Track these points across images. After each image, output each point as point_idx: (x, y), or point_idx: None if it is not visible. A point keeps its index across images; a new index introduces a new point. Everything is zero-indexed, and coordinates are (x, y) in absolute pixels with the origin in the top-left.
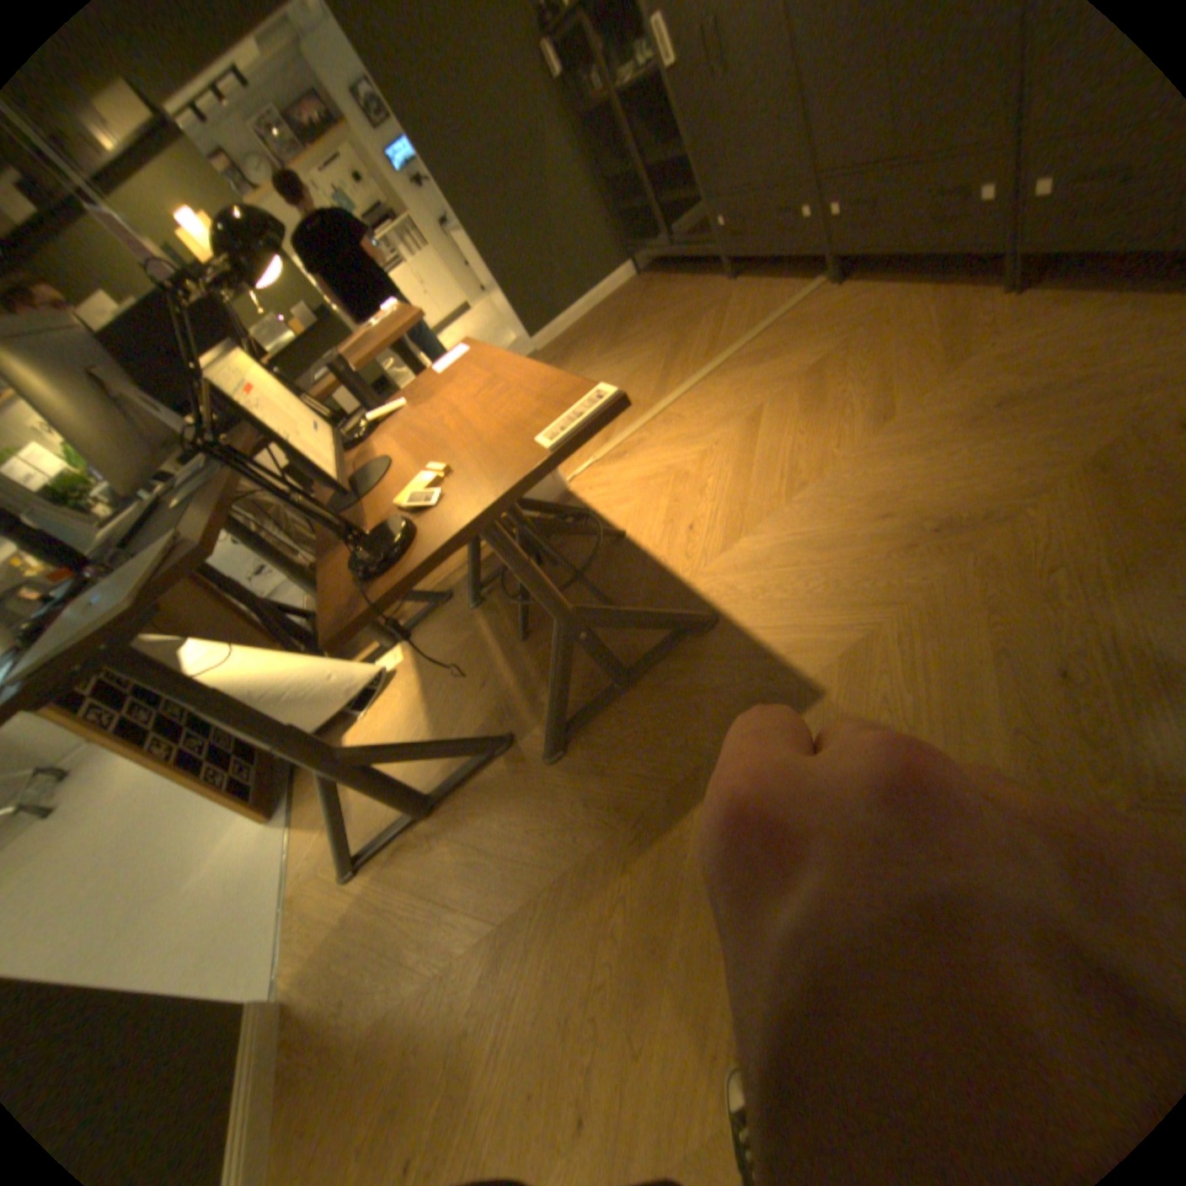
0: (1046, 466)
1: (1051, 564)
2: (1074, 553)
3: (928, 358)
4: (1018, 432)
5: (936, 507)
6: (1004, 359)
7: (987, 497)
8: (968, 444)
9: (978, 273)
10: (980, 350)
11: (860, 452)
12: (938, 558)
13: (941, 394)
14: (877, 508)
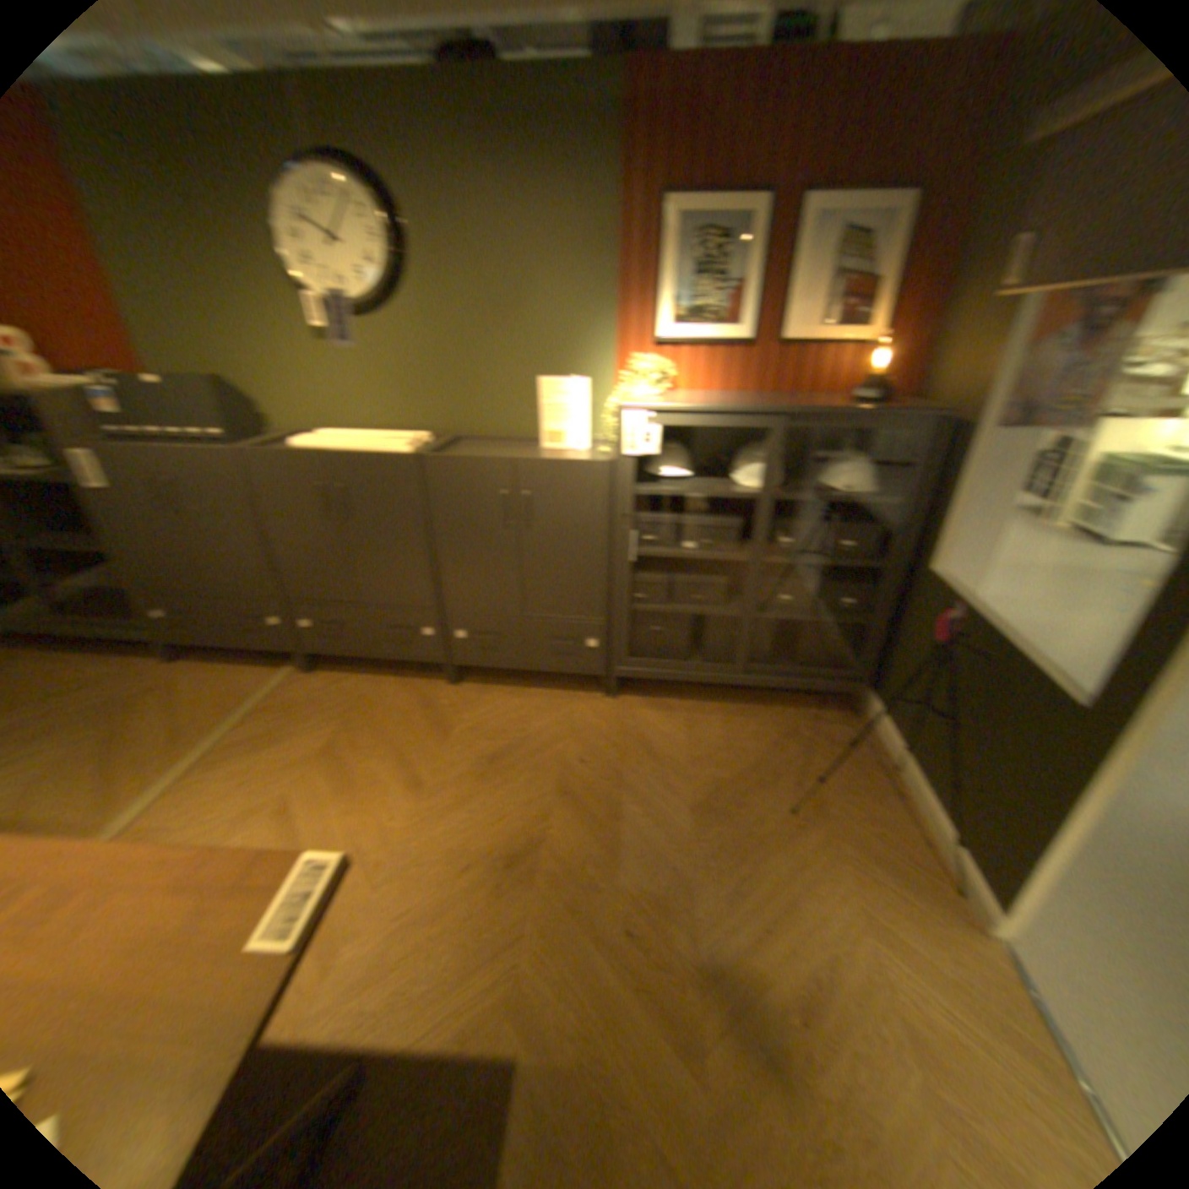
0: (539, 797)
1: (579, 862)
2: (584, 850)
3: (424, 732)
4: (511, 778)
5: (496, 847)
6: (474, 729)
7: (521, 828)
8: (488, 793)
9: (424, 670)
10: (455, 723)
11: (414, 818)
12: (520, 886)
13: (449, 759)
14: (456, 862)
